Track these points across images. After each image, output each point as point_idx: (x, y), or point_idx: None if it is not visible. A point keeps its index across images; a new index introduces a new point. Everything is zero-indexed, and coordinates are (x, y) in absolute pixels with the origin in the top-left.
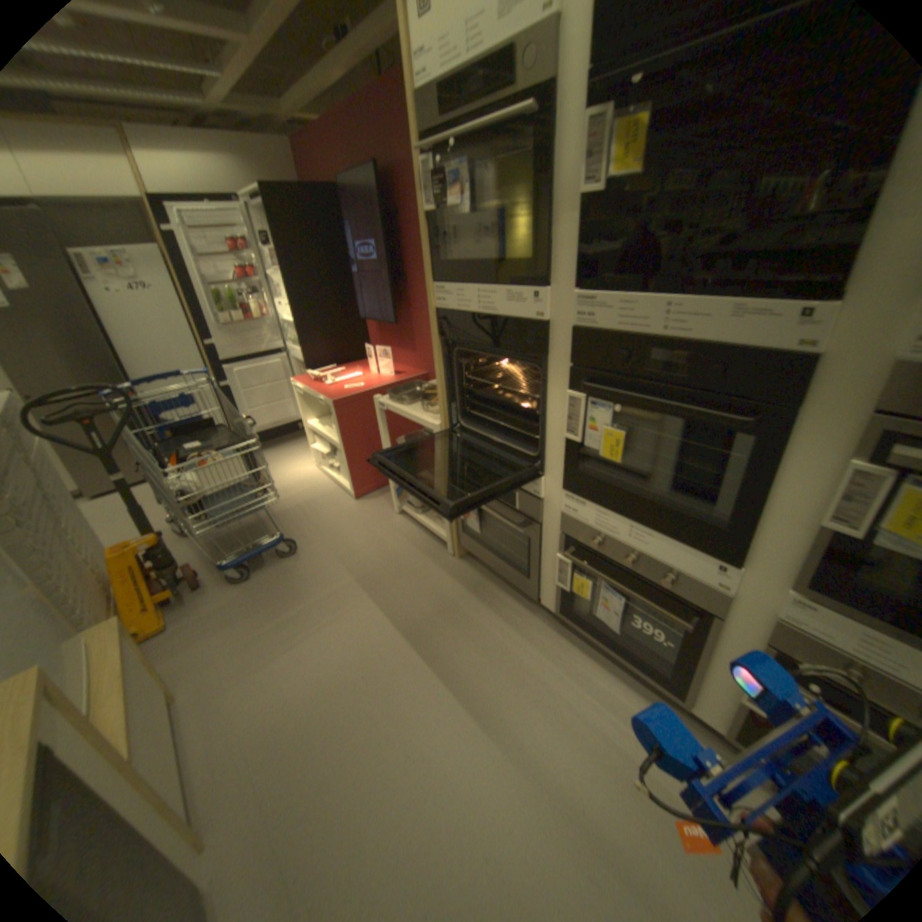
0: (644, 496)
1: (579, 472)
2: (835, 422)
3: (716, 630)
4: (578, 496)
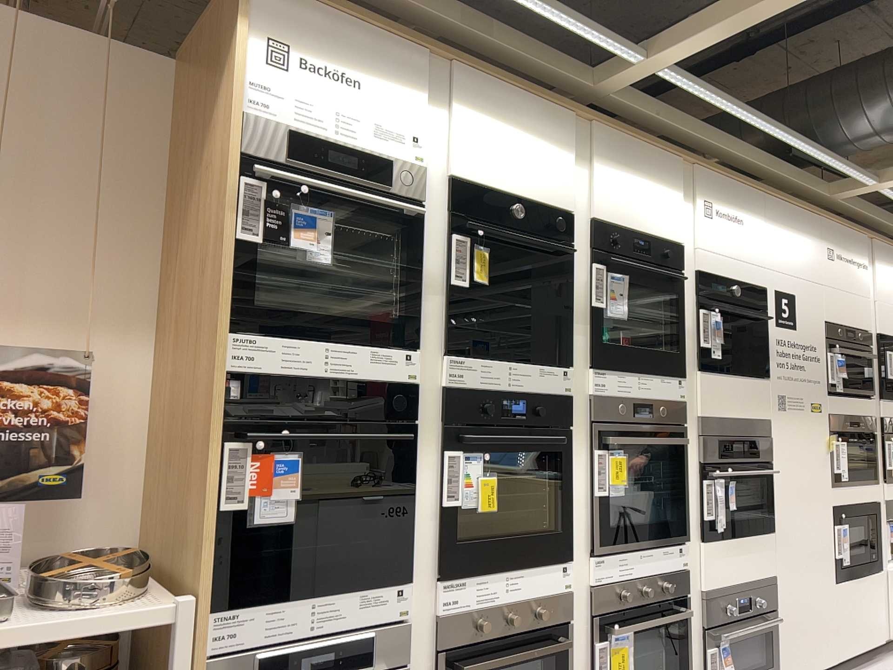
0: (509, 536)
1: (456, 544)
2: (581, 432)
3: (571, 633)
4: (457, 576)
